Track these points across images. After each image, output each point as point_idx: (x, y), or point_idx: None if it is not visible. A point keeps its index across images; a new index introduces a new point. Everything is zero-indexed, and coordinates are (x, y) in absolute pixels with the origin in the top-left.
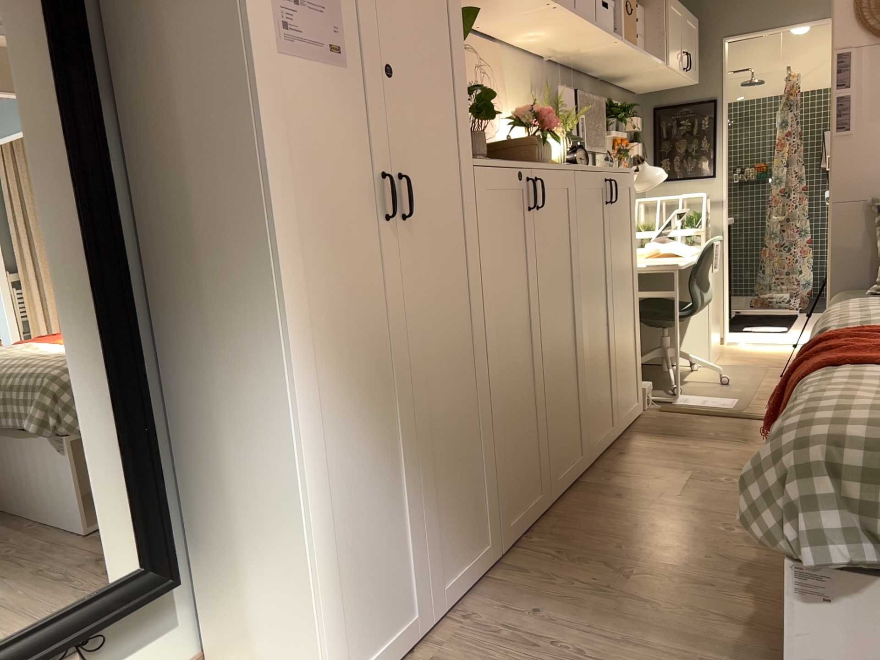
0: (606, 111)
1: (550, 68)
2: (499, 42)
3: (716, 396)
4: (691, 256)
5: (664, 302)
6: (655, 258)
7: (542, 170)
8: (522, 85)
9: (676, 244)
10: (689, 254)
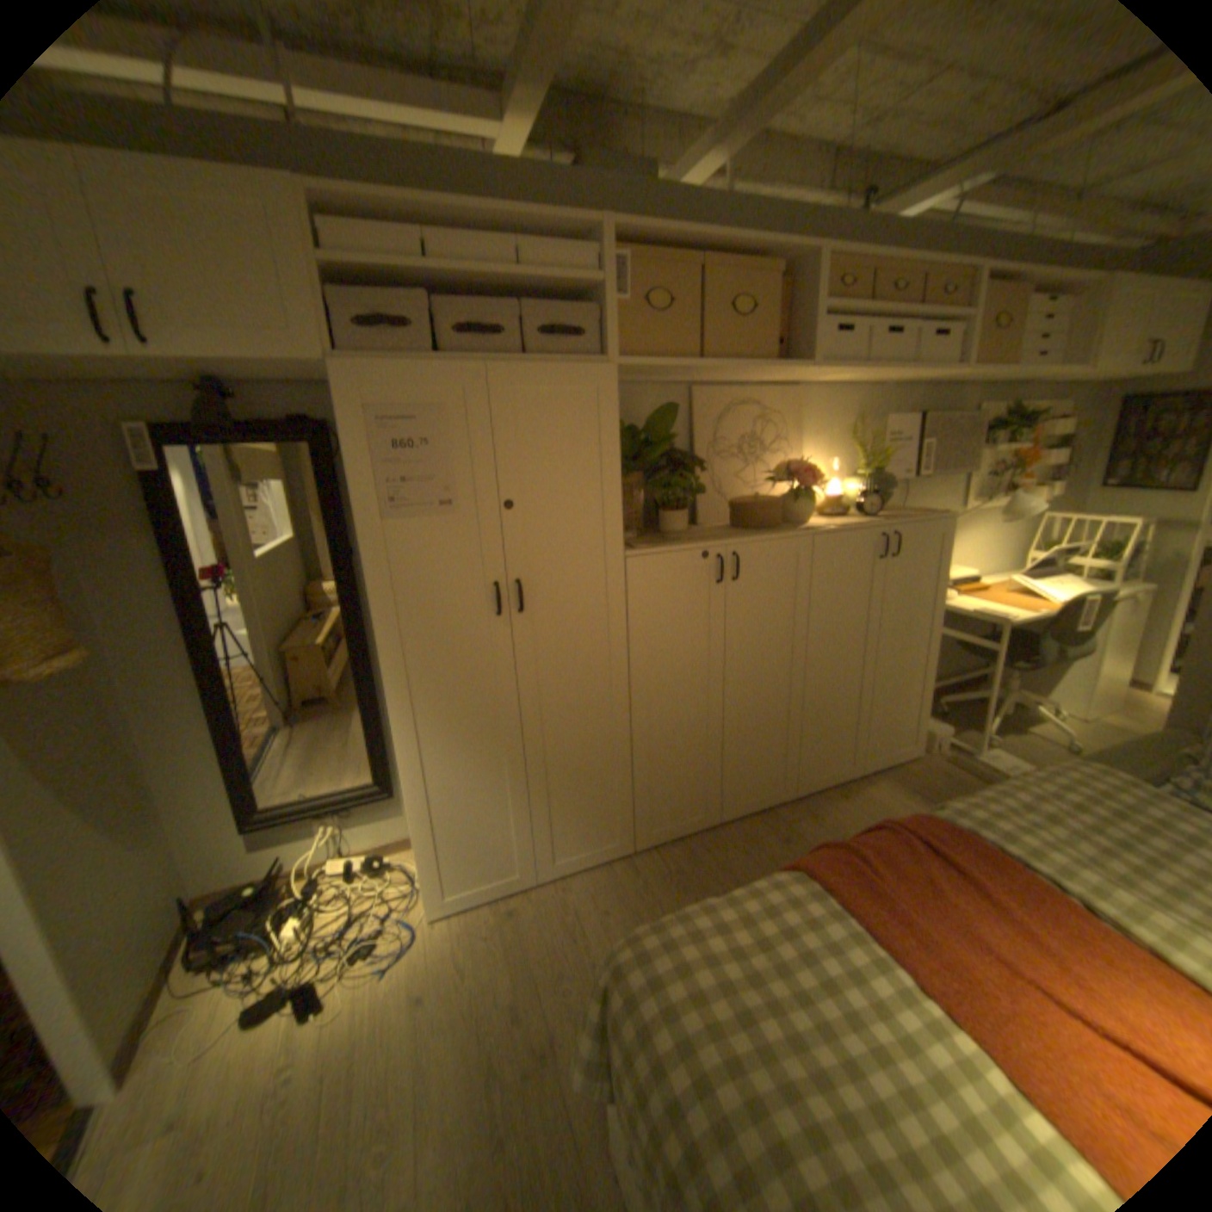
0: (1007, 419)
1: (890, 393)
2: (800, 385)
3: (1037, 767)
4: (1061, 603)
5: (1026, 642)
6: (1013, 597)
7: (746, 545)
8: (840, 418)
9: (1062, 581)
10: (1063, 599)
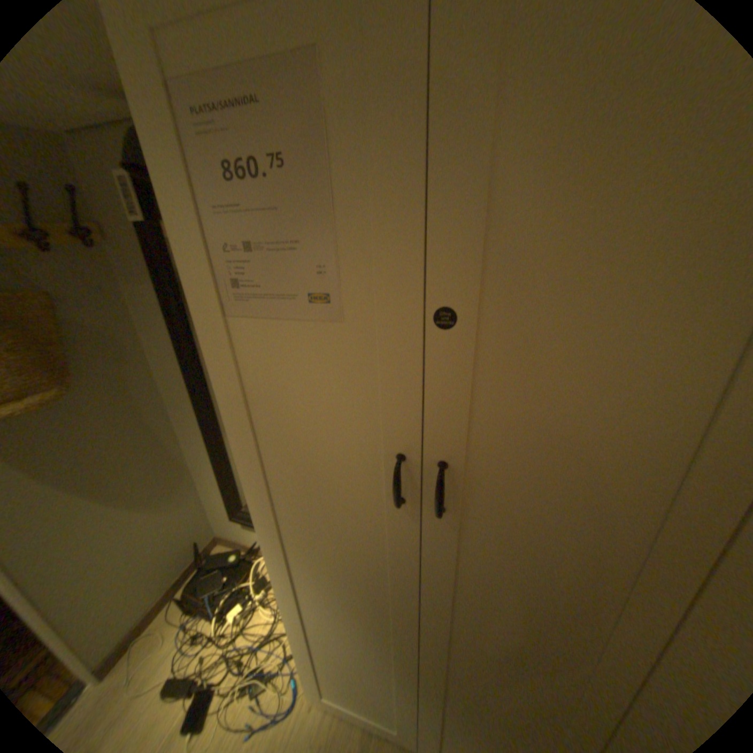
0: None
1: None
2: None
3: None
4: None
5: None
6: None
7: None
8: None
9: None
10: None
